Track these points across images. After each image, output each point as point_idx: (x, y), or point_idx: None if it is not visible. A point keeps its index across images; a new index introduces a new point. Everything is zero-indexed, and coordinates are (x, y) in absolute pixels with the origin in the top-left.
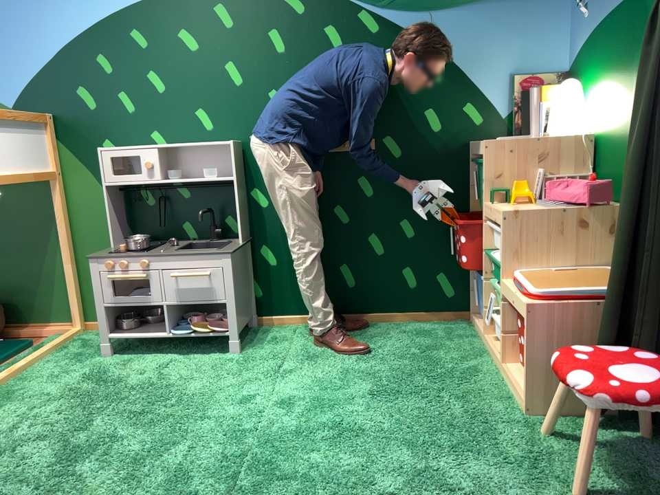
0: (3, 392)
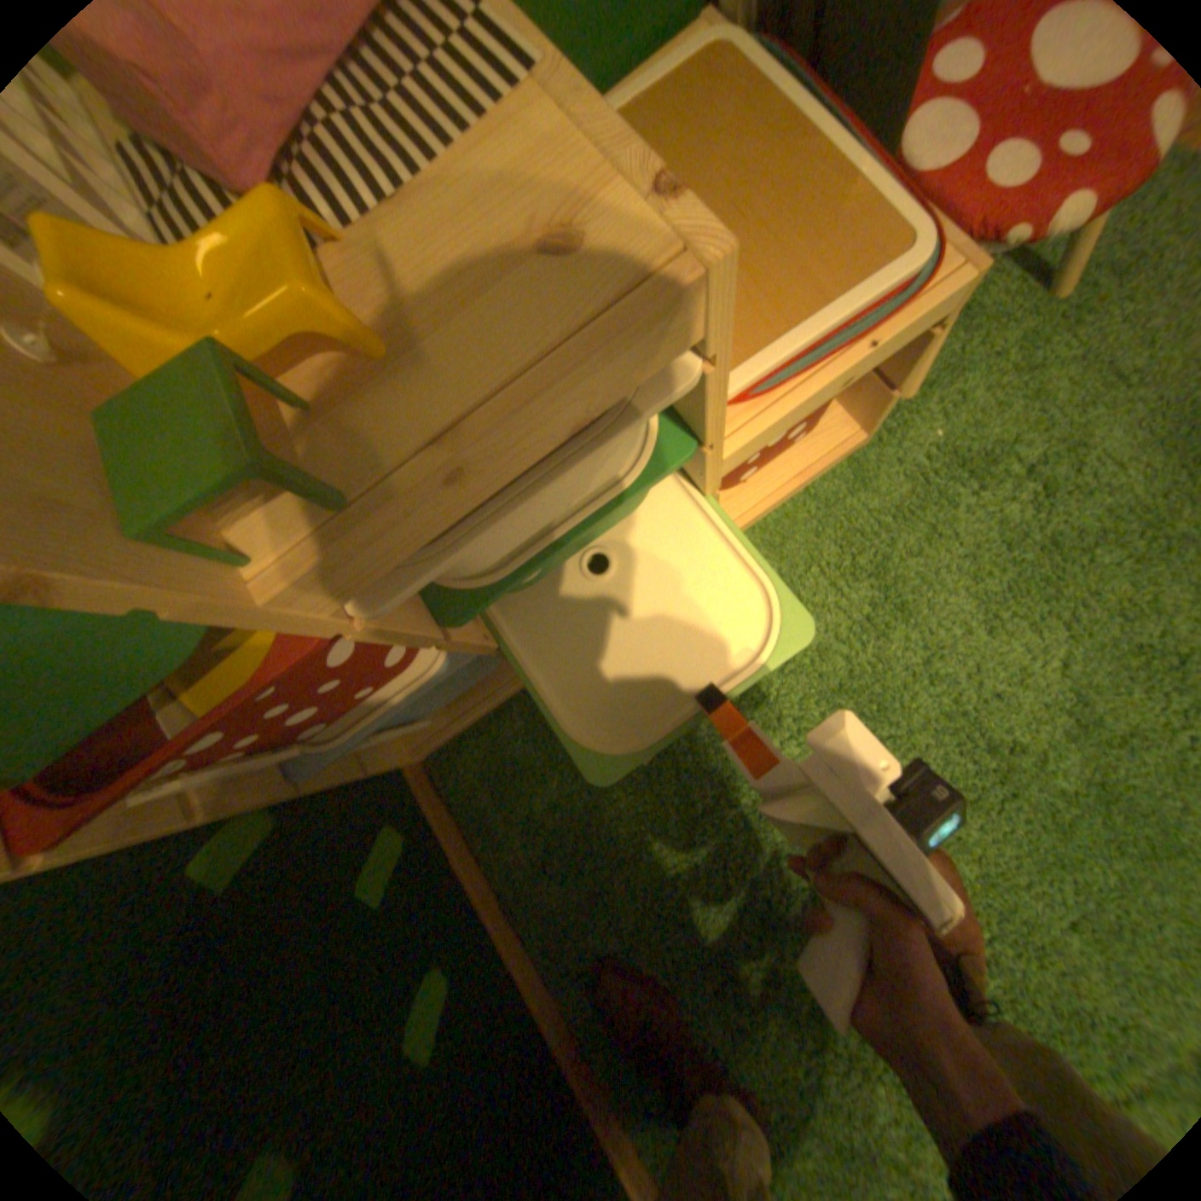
0: None
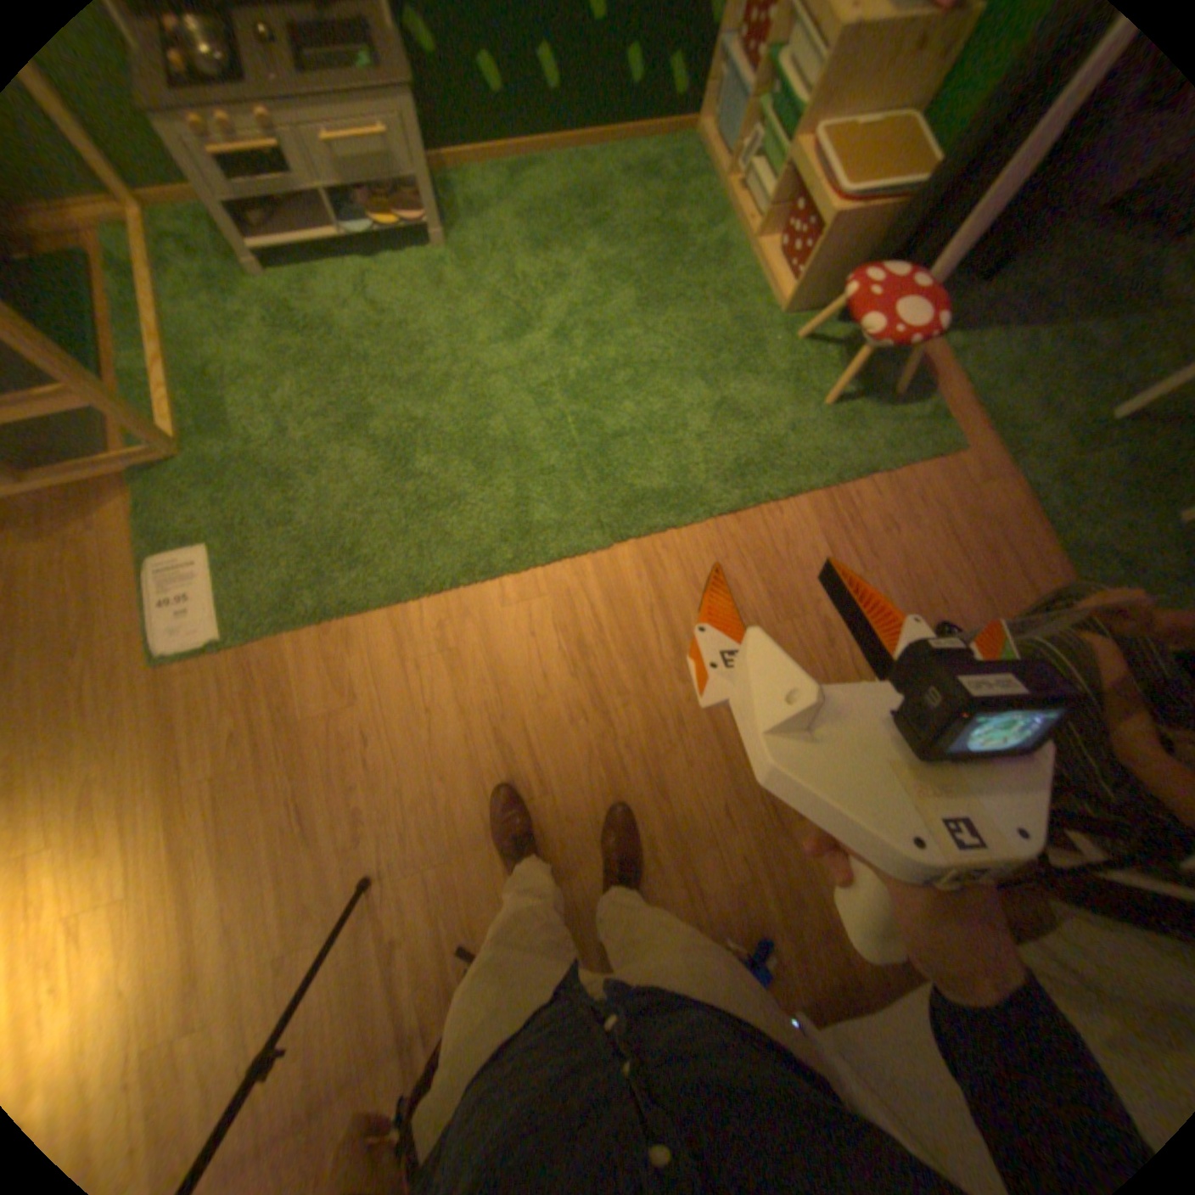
0: (184, 372)
